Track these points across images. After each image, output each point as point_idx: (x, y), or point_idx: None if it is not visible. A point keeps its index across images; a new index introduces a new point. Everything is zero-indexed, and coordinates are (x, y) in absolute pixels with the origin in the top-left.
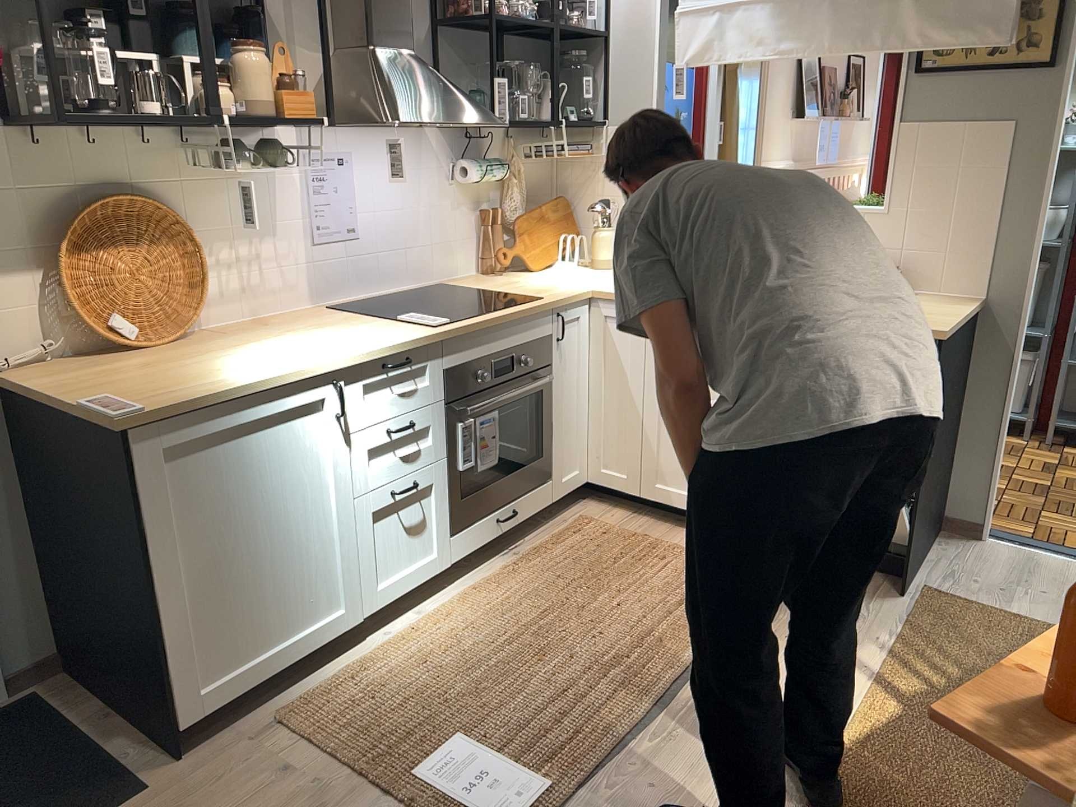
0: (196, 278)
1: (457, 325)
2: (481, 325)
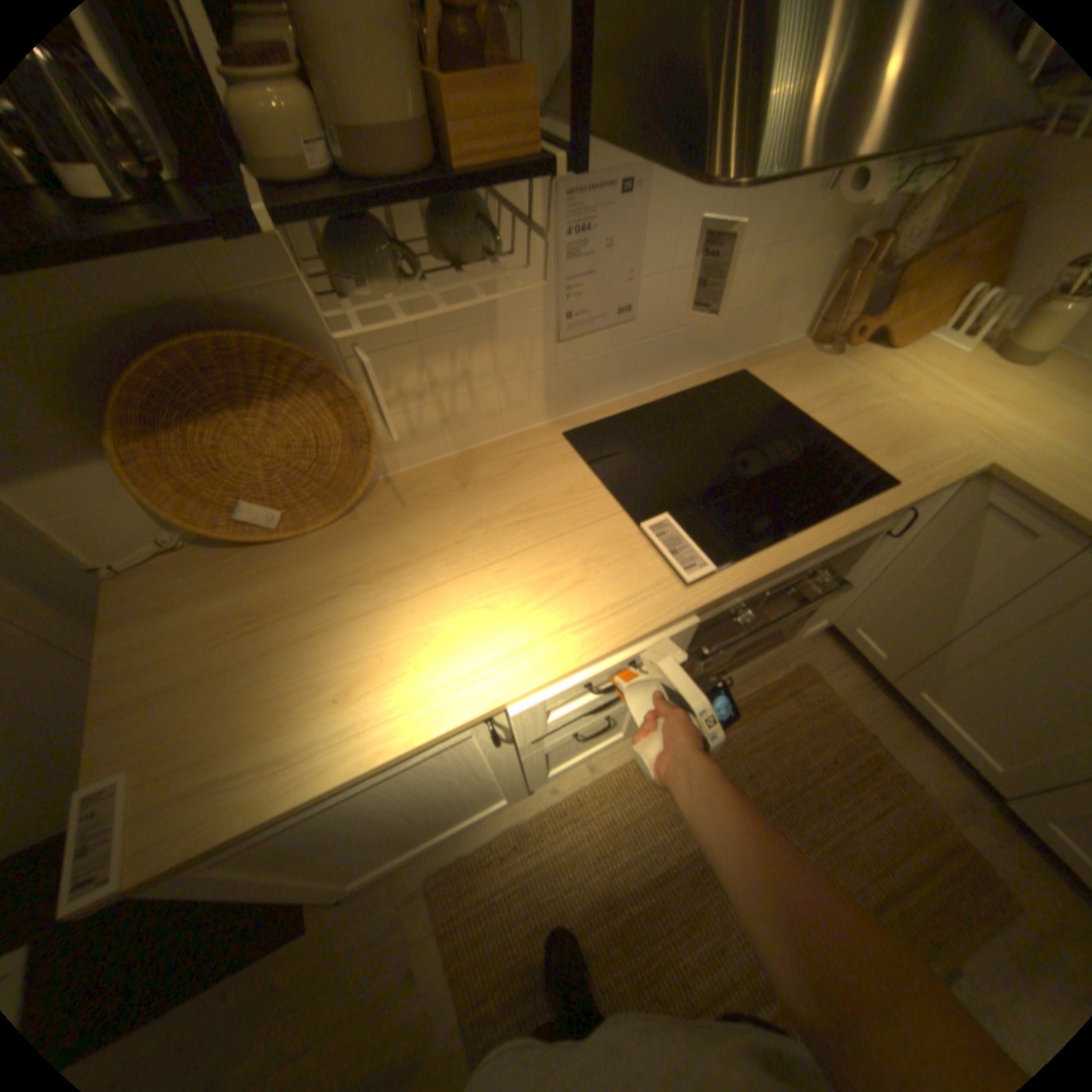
0: (358, 428)
1: (727, 583)
2: (767, 575)
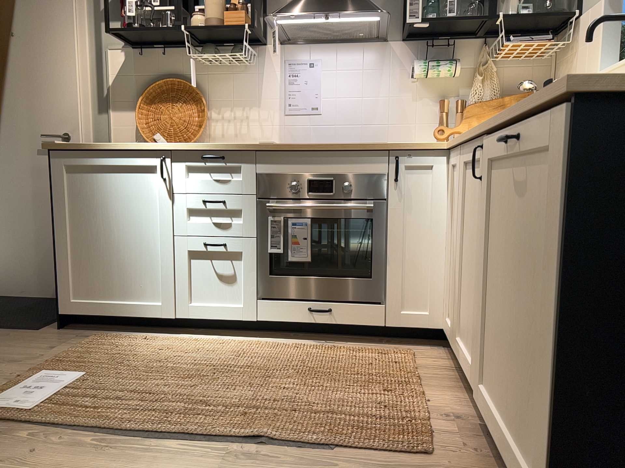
0: (201, 122)
1: (272, 144)
2: (292, 147)
